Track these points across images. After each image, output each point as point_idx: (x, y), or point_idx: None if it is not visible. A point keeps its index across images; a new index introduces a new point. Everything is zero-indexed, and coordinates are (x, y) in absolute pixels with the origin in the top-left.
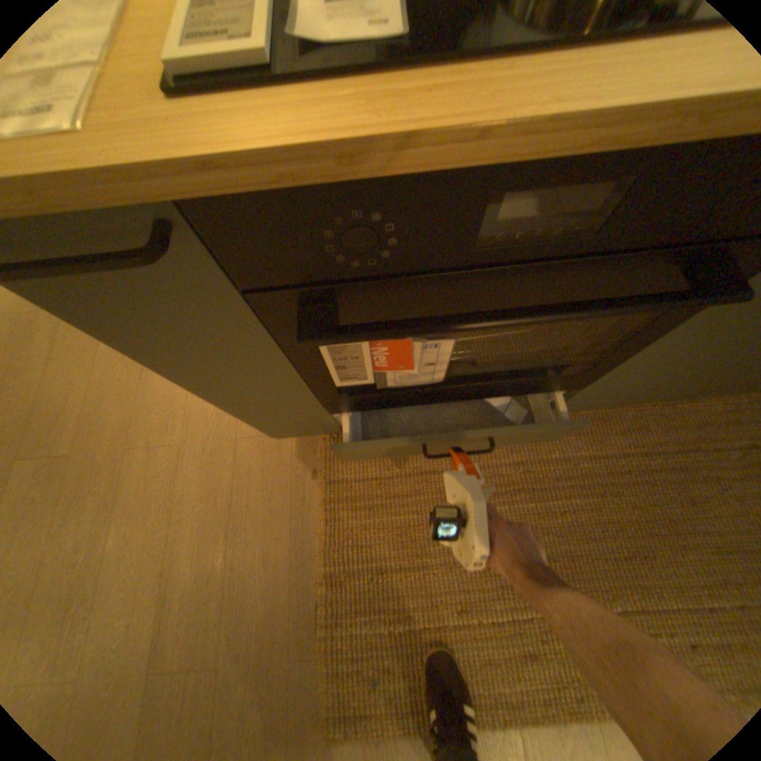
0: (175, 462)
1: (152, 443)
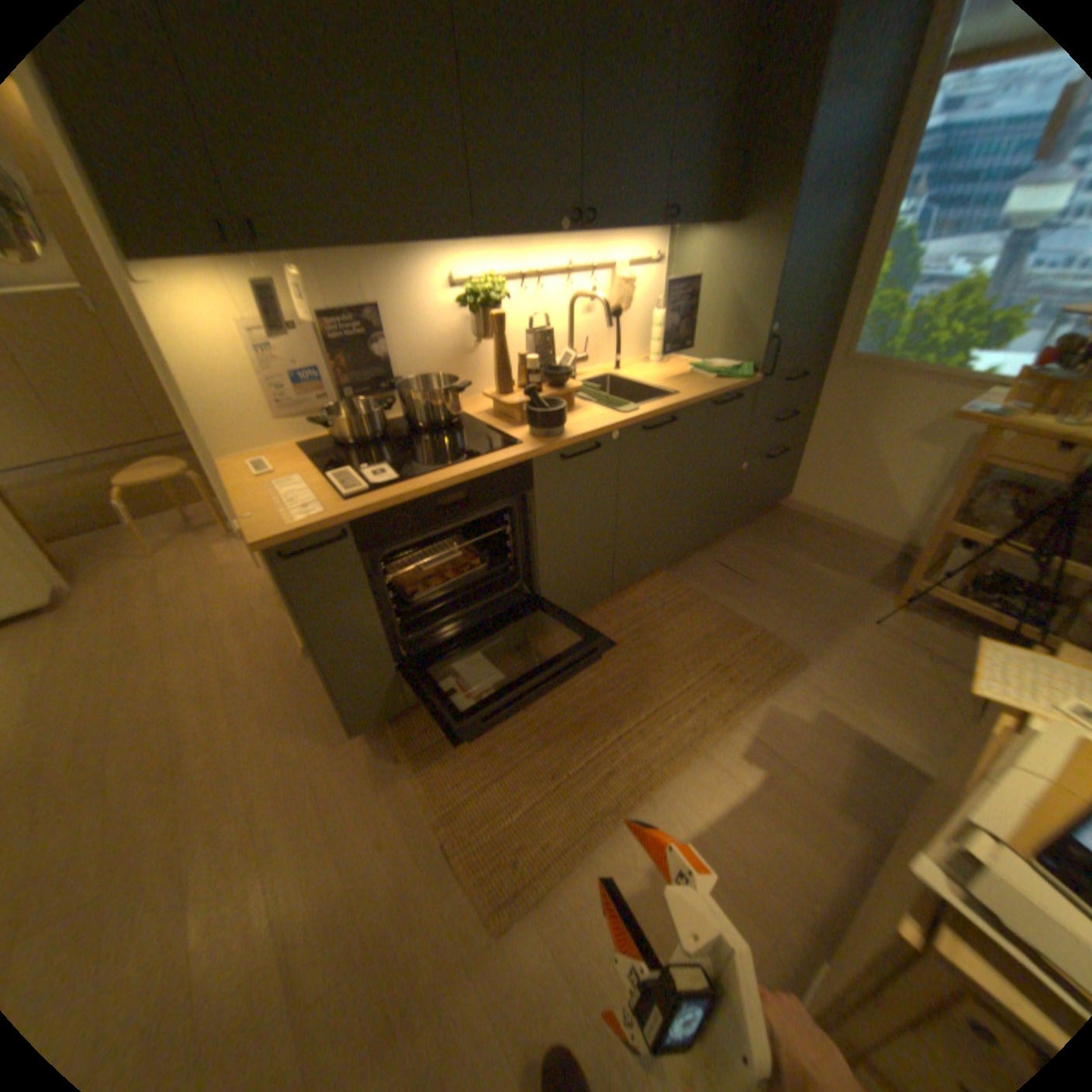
0: (247, 827)
1: (213, 826)
